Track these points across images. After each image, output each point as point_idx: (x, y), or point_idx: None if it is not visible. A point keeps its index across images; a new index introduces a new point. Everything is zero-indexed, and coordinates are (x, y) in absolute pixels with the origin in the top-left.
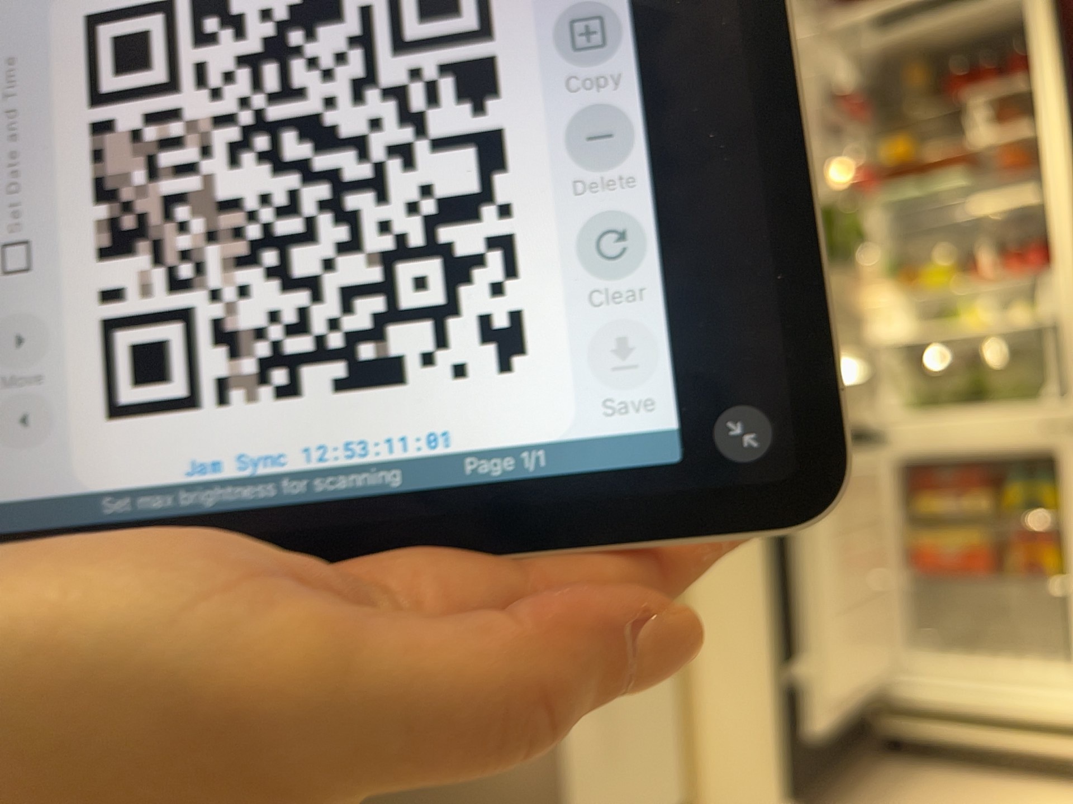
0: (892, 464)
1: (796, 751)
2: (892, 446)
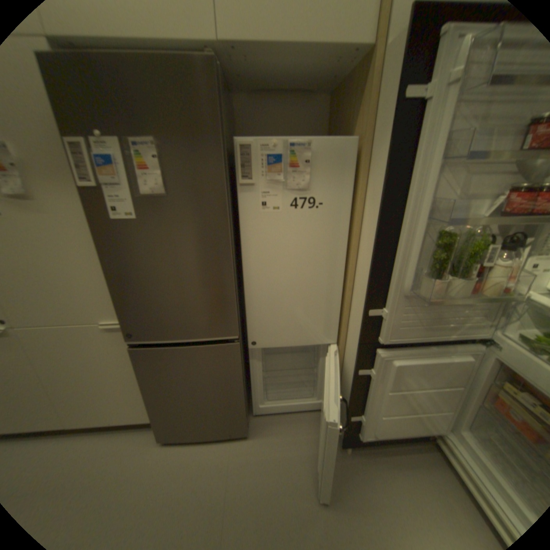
0: (494, 359)
1: (349, 436)
2: (497, 352)
